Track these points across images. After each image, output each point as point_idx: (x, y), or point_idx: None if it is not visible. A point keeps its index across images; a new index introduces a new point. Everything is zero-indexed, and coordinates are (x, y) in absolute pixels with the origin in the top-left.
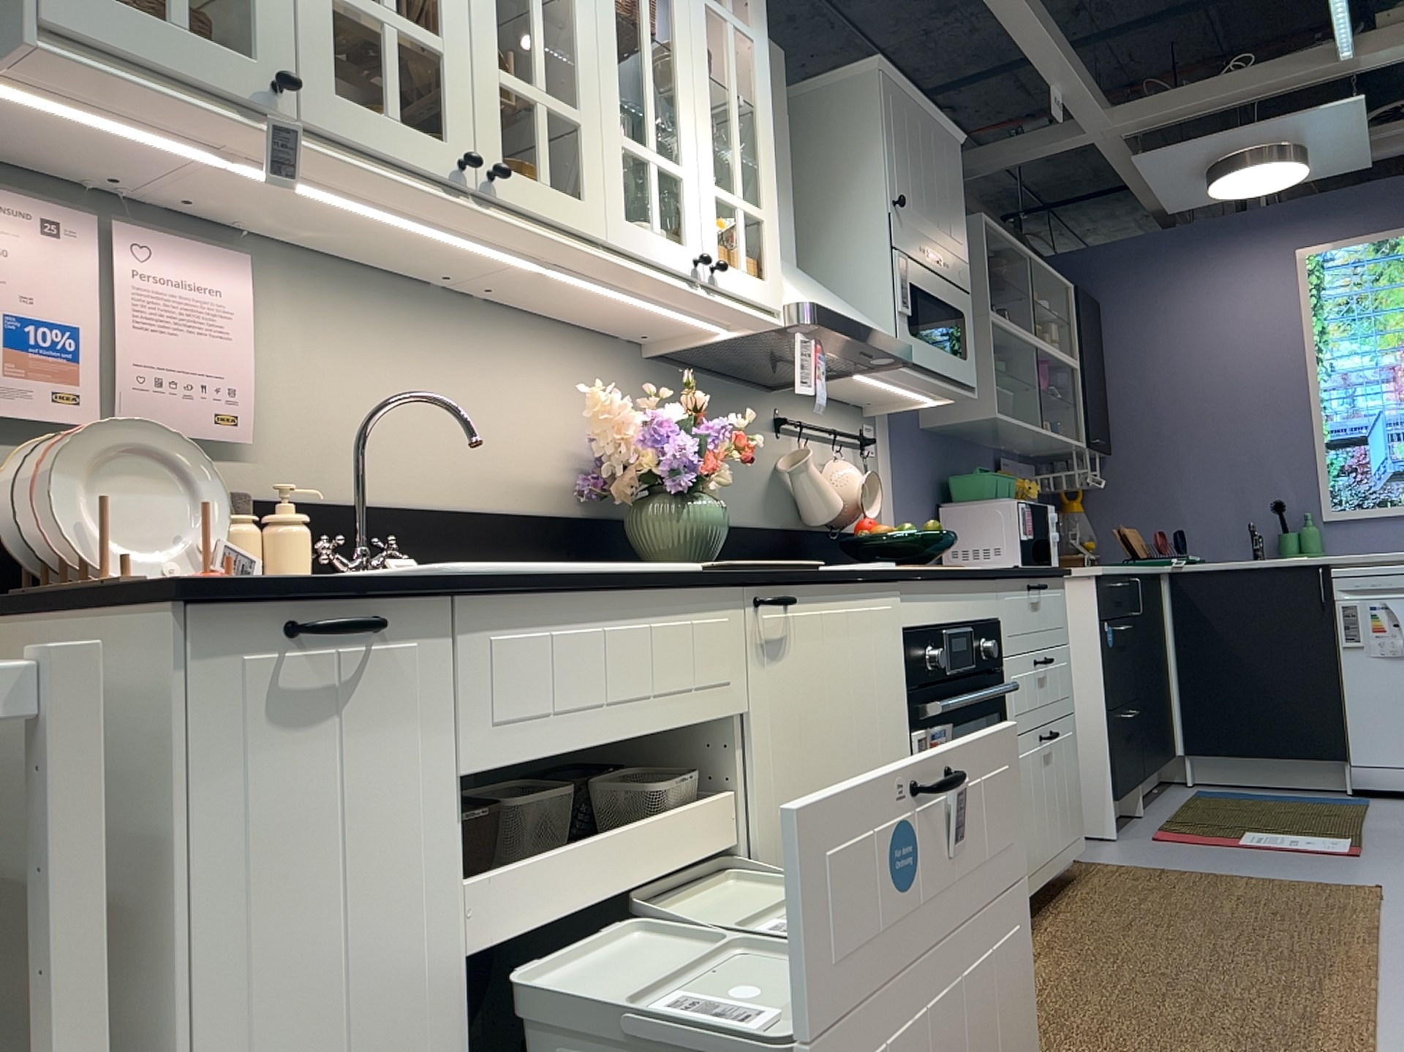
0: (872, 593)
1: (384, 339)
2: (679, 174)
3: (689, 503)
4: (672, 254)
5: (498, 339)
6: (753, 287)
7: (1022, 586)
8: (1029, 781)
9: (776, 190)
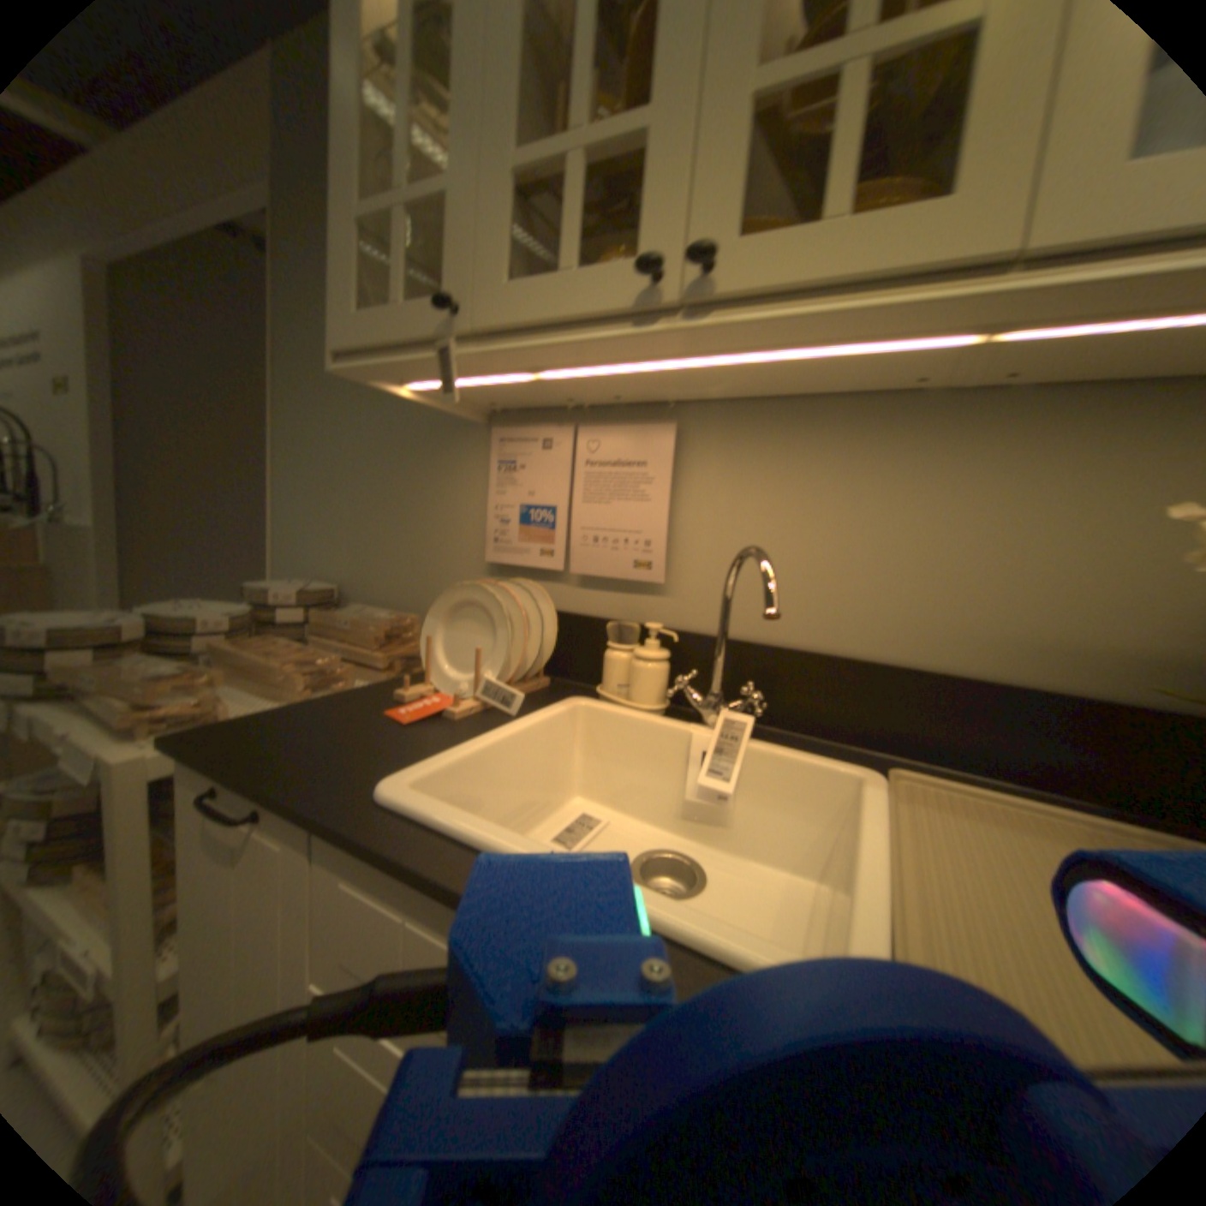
0: None
1: (836, 470)
2: None
3: None
4: None
5: (1060, 437)
6: None
7: None
8: None
9: None
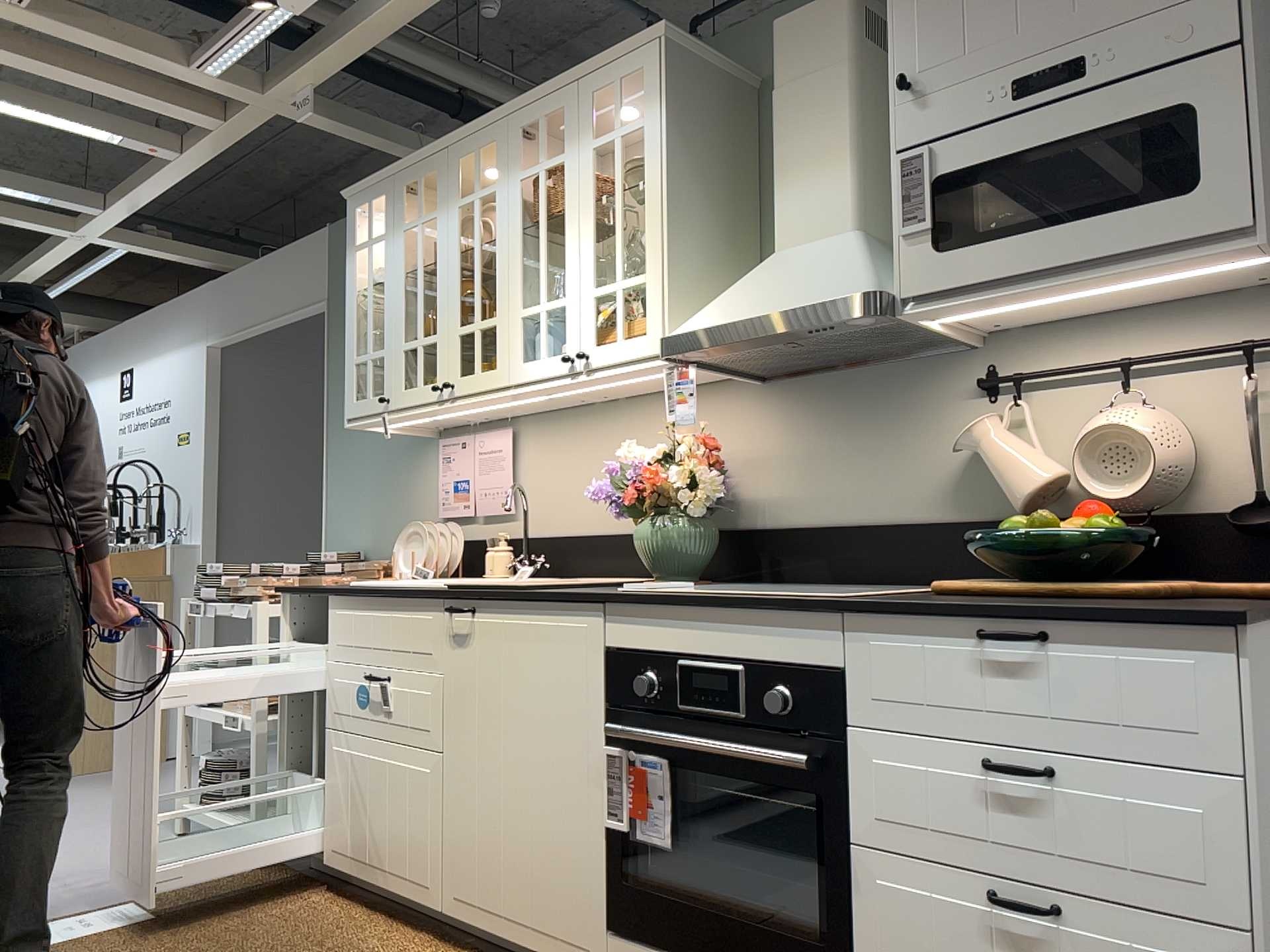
0: (559, 612)
1: (569, 443)
2: (560, 303)
3: (644, 525)
4: (551, 365)
5: (631, 419)
6: (625, 349)
7: (939, 629)
8: (910, 933)
9: (663, 241)
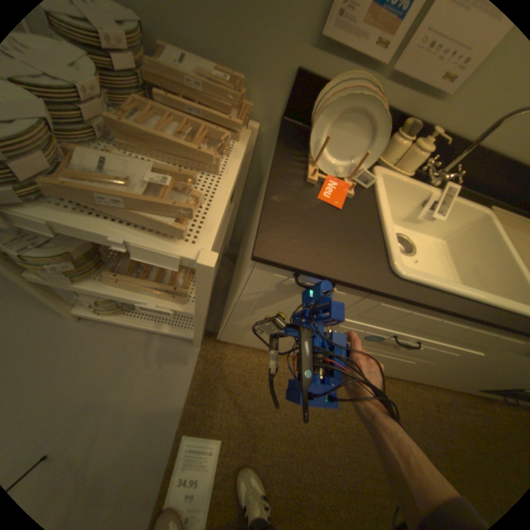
0: None
1: None
2: None
3: None
4: None
5: None
6: None
7: None
8: None
9: None
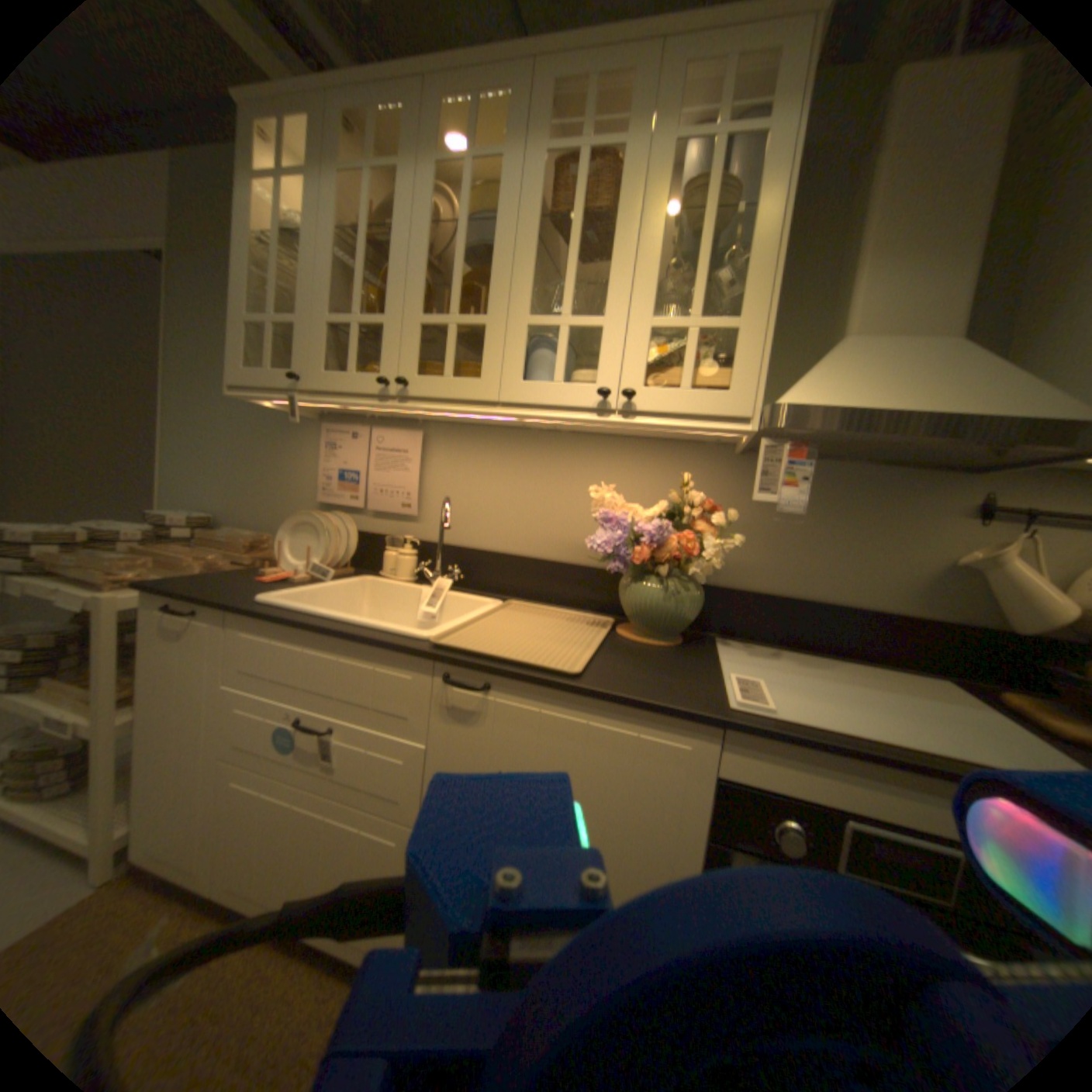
0: (647, 721)
1: (495, 462)
2: (597, 323)
3: (641, 582)
4: (573, 395)
5: (576, 455)
6: (695, 402)
7: None
8: None
9: (777, 286)
